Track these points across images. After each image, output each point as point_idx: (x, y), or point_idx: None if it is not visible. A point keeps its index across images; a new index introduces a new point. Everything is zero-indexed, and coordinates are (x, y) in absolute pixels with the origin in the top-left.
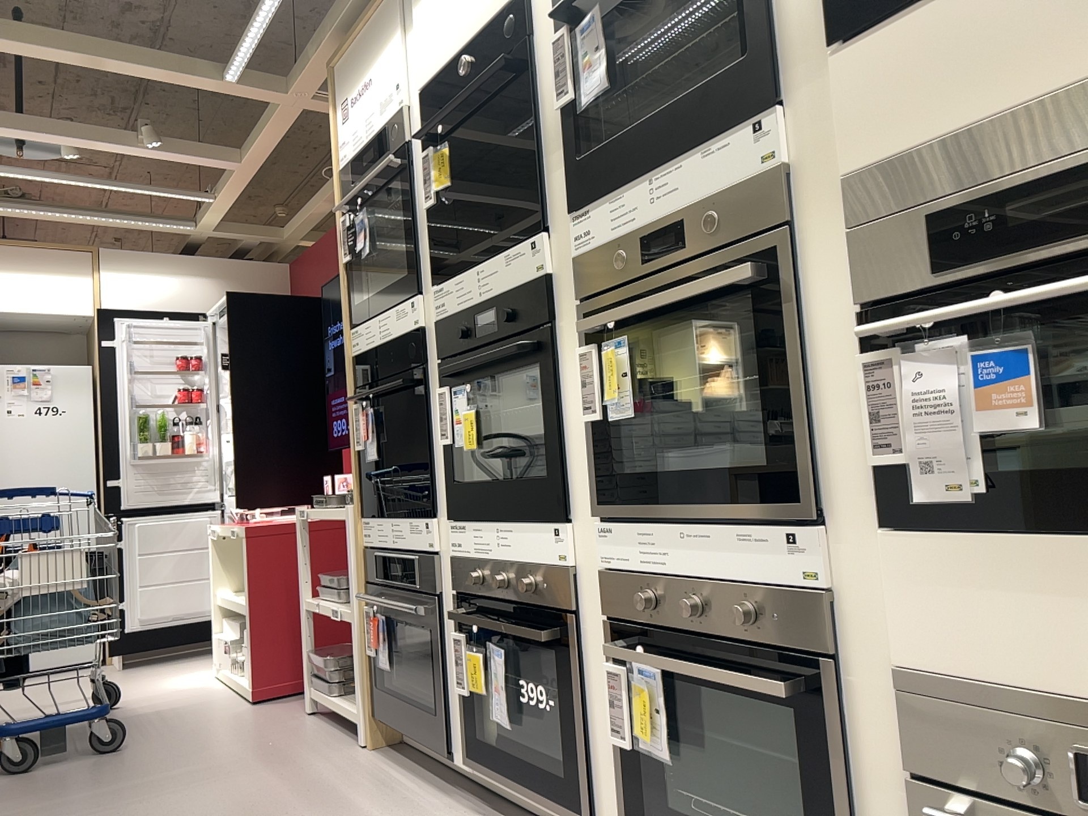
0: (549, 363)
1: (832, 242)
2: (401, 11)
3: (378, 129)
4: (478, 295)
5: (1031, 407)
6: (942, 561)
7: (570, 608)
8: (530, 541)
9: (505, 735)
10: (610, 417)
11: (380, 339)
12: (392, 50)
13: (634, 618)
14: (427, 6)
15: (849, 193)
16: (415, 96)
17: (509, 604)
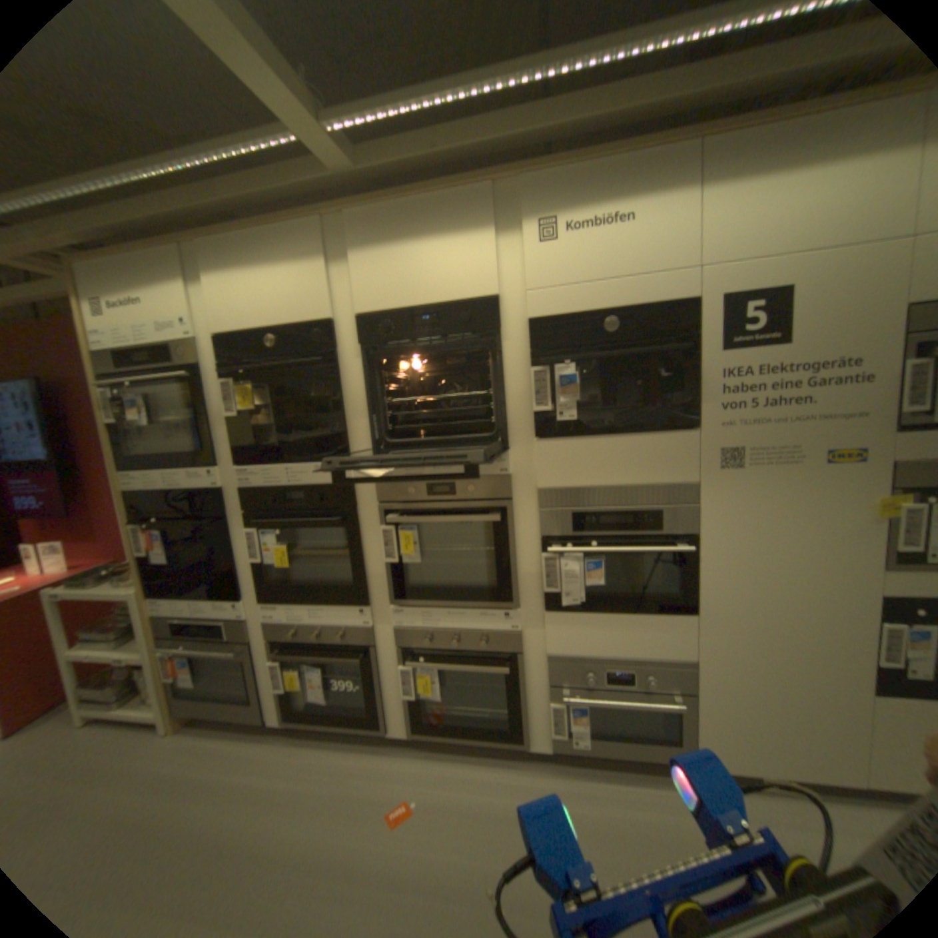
0: (348, 528)
1: (528, 510)
2: (179, 266)
3: (151, 341)
4: (287, 484)
5: (601, 580)
6: (566, 623)
7: (370, 647)
8: (338, 617)
9: (306, 706)
10: (402, 563)
11: (165, 489)
12: (171, 291)
13: (416, 649)
14: (221, 282)
15: (540, 496)
16: (203, 335)
17: (318, 647)
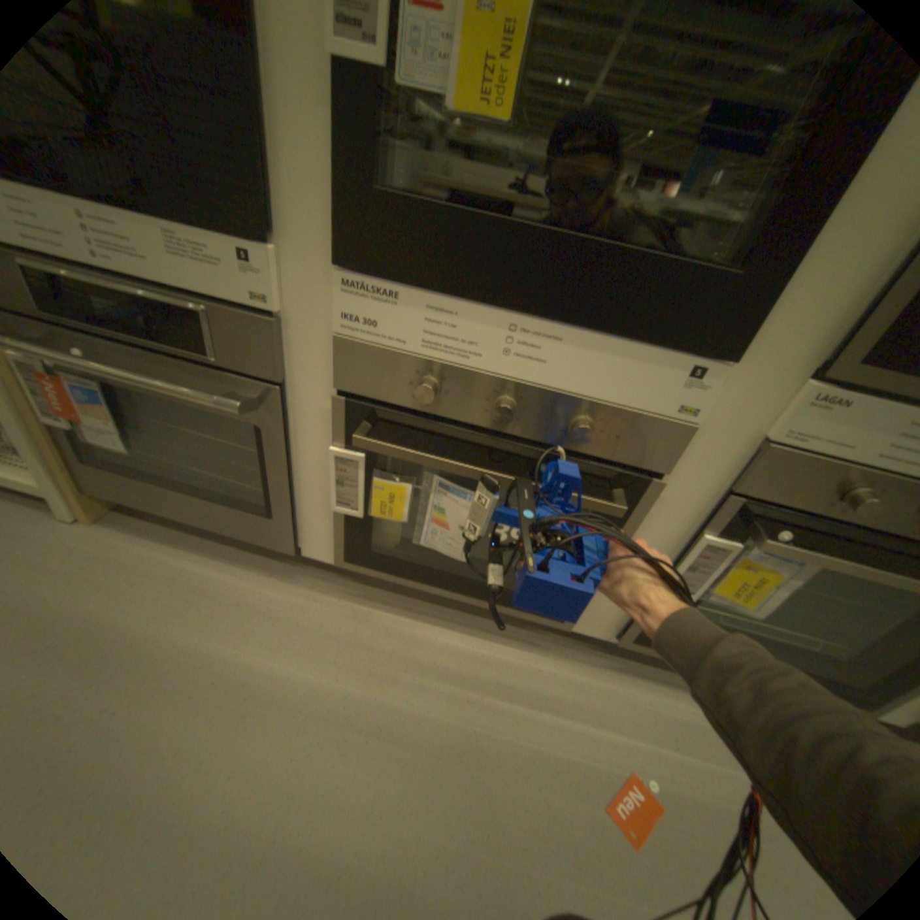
0: None
1: None
2: None
3: None
4: None
5: None
6: None
7: (665, 469)
8: (616, 366)
9: (400, 535)
10: None
11: None
12: None
13: (801, 504)
14: None
15: None
16: None
17: (498, 434)
